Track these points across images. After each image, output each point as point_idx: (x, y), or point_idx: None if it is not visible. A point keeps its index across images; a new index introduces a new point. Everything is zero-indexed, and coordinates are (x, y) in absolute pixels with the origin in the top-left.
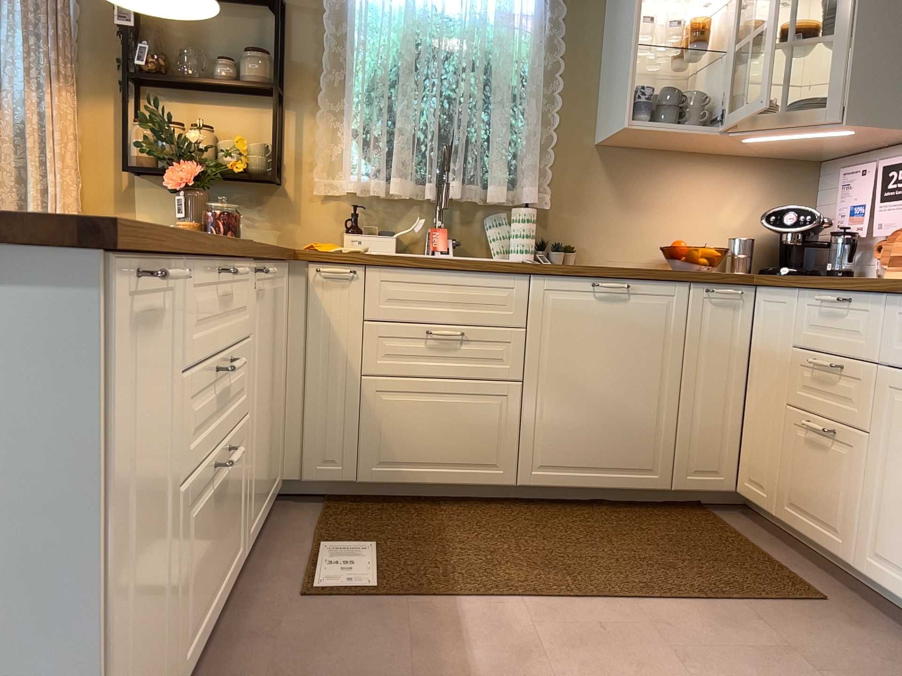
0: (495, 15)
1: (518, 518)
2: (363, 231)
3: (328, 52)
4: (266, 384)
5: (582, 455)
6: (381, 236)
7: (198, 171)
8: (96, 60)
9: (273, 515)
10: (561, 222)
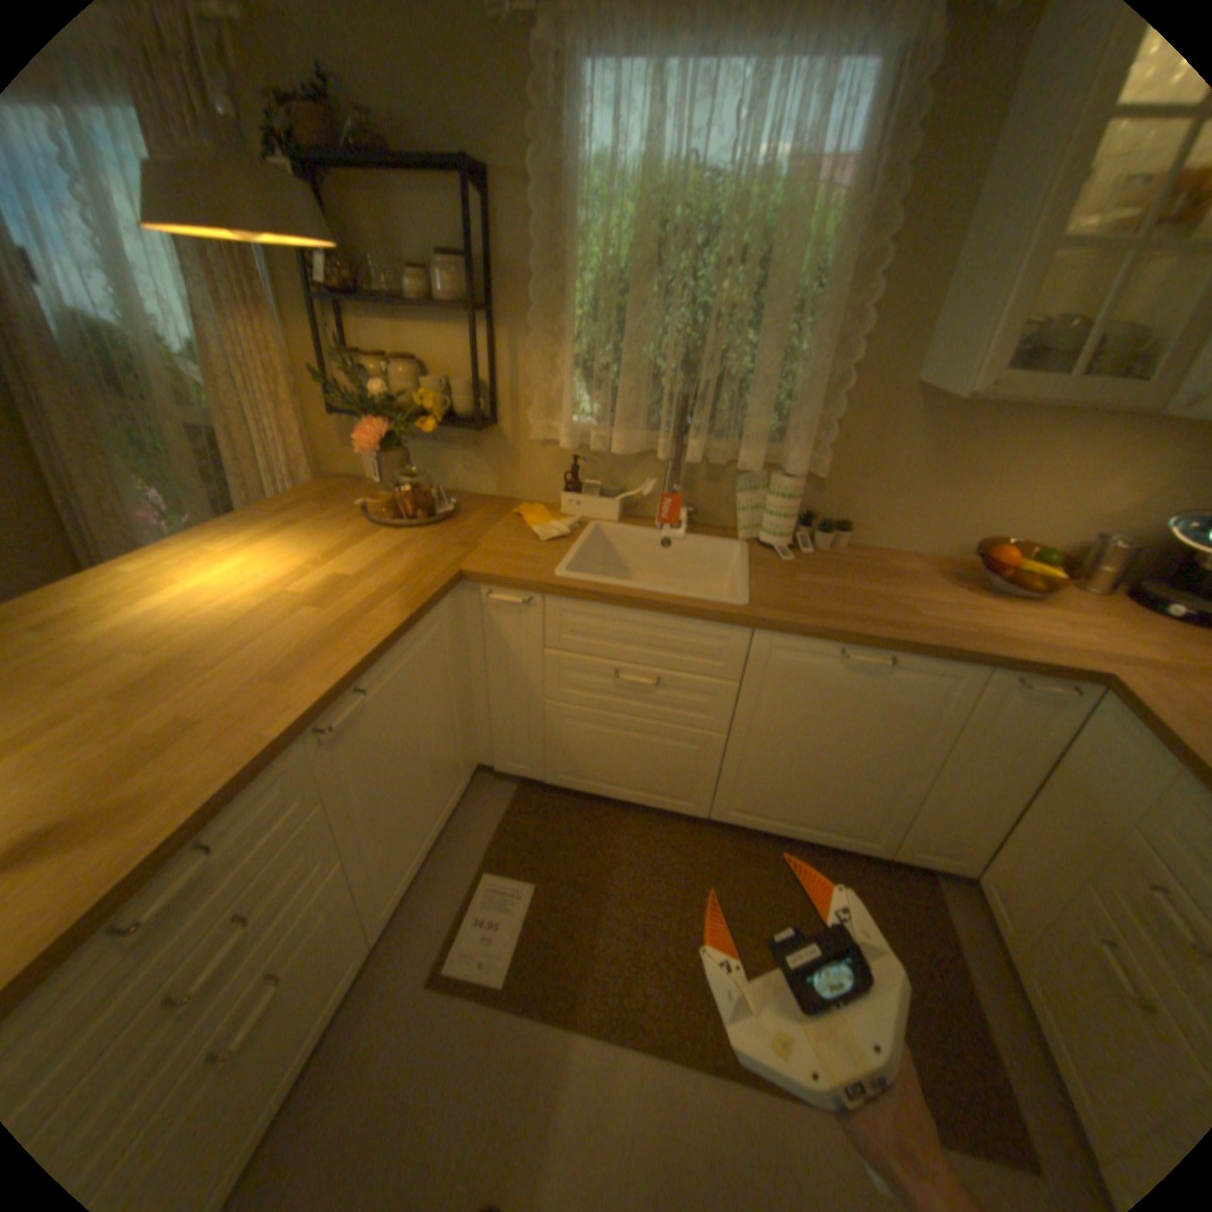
0: (790, 162)
1: (702, 856)
2: (583, 489)
3: (539, 242)
4: (405, 762)
5: (787, 811)
6: (601, 500)
7: (389, 425)
8: (284, 264)
9: (465, 802)
10: (839, 488)
